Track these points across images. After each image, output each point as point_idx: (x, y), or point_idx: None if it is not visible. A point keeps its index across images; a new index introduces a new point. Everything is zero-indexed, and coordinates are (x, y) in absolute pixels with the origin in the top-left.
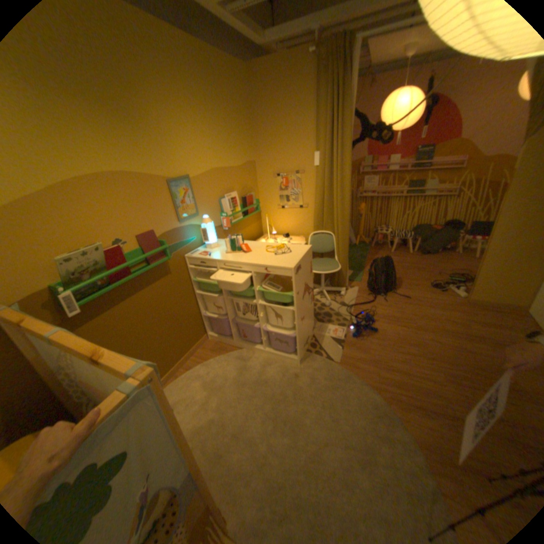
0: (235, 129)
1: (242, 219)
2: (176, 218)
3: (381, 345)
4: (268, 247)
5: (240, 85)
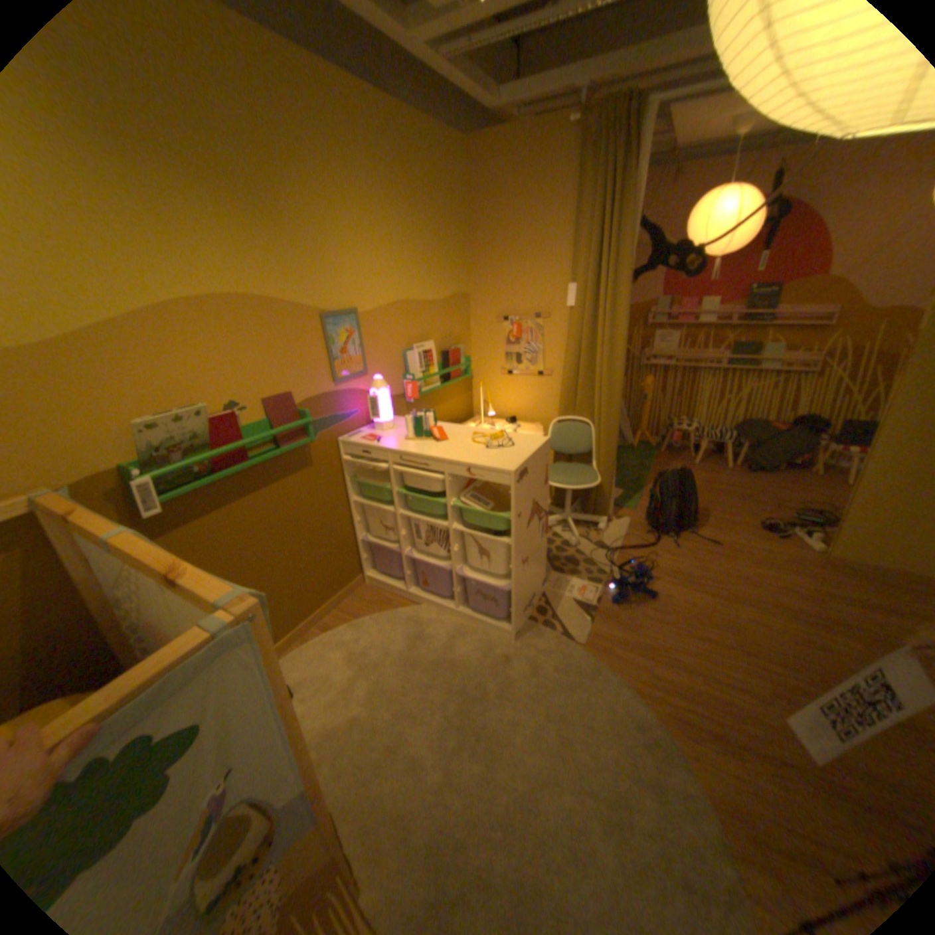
0: (439, 240)
1: (439, 387)
2: (329, 376)
3: (661, 621)
4: (476, 434)
5: (454, 170)
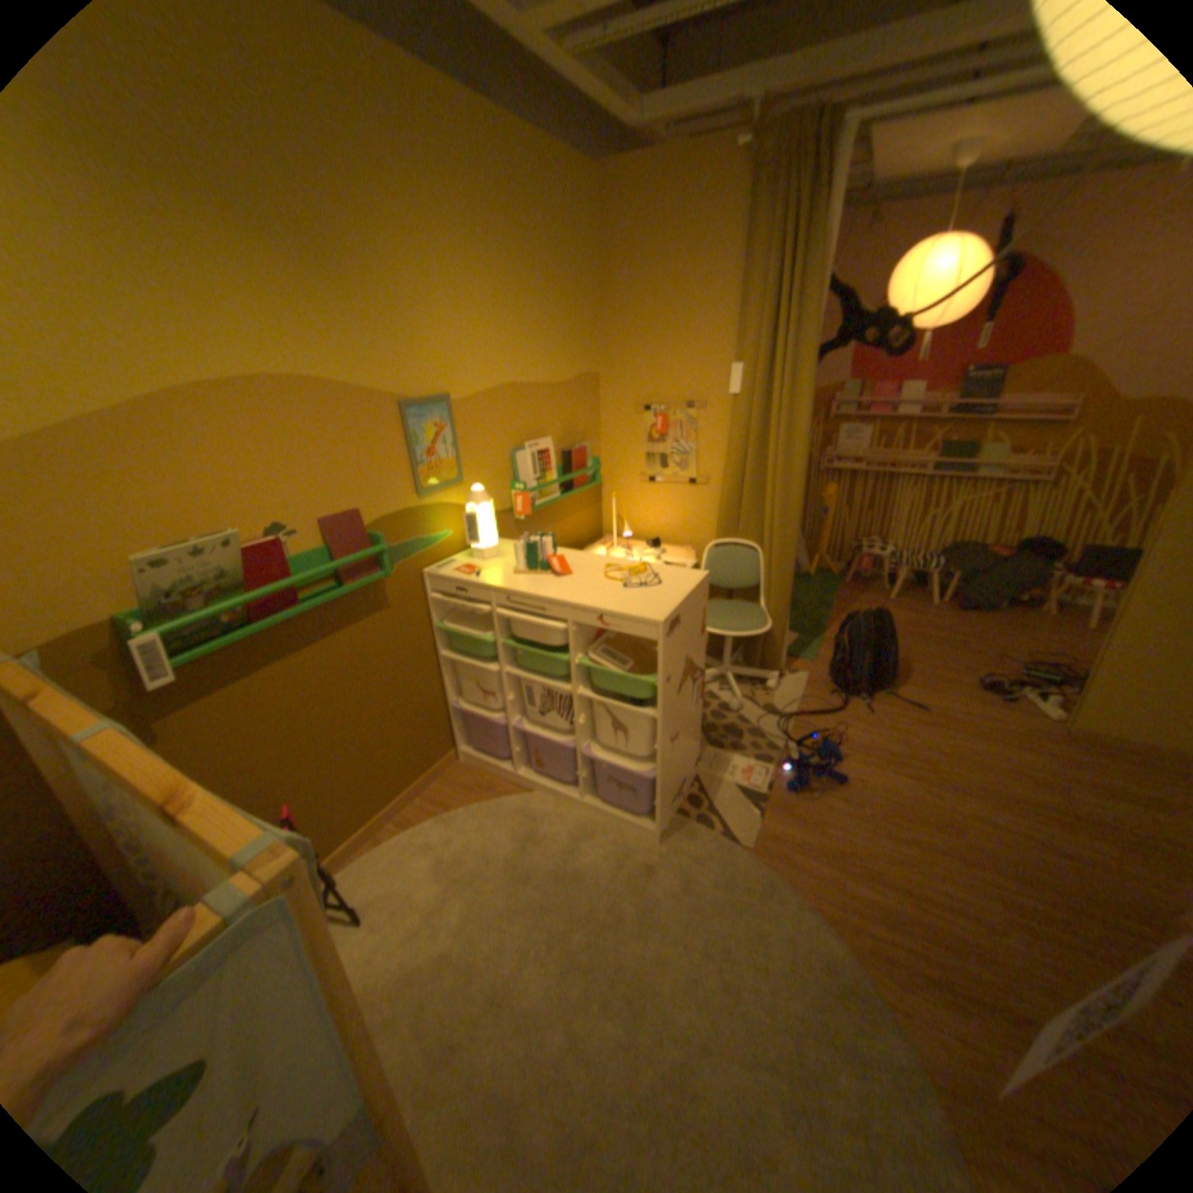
0: (560, 303)
1: (559, 499)
2: (411, 487)
3: (854, 816)
4: (609, 567)
5: (580, 209)
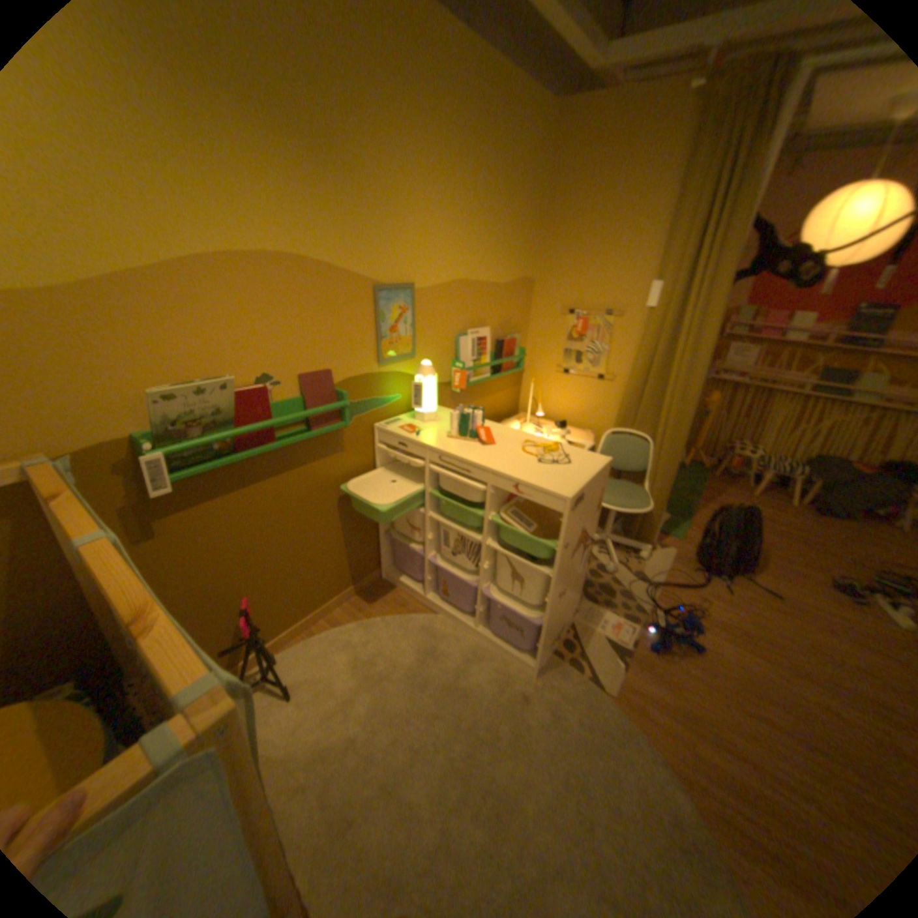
0: (512, 216)
1: (488, 378)
2: (374, 356)
3: (708, 684)
4: (526, 442)
5: (540, 138)
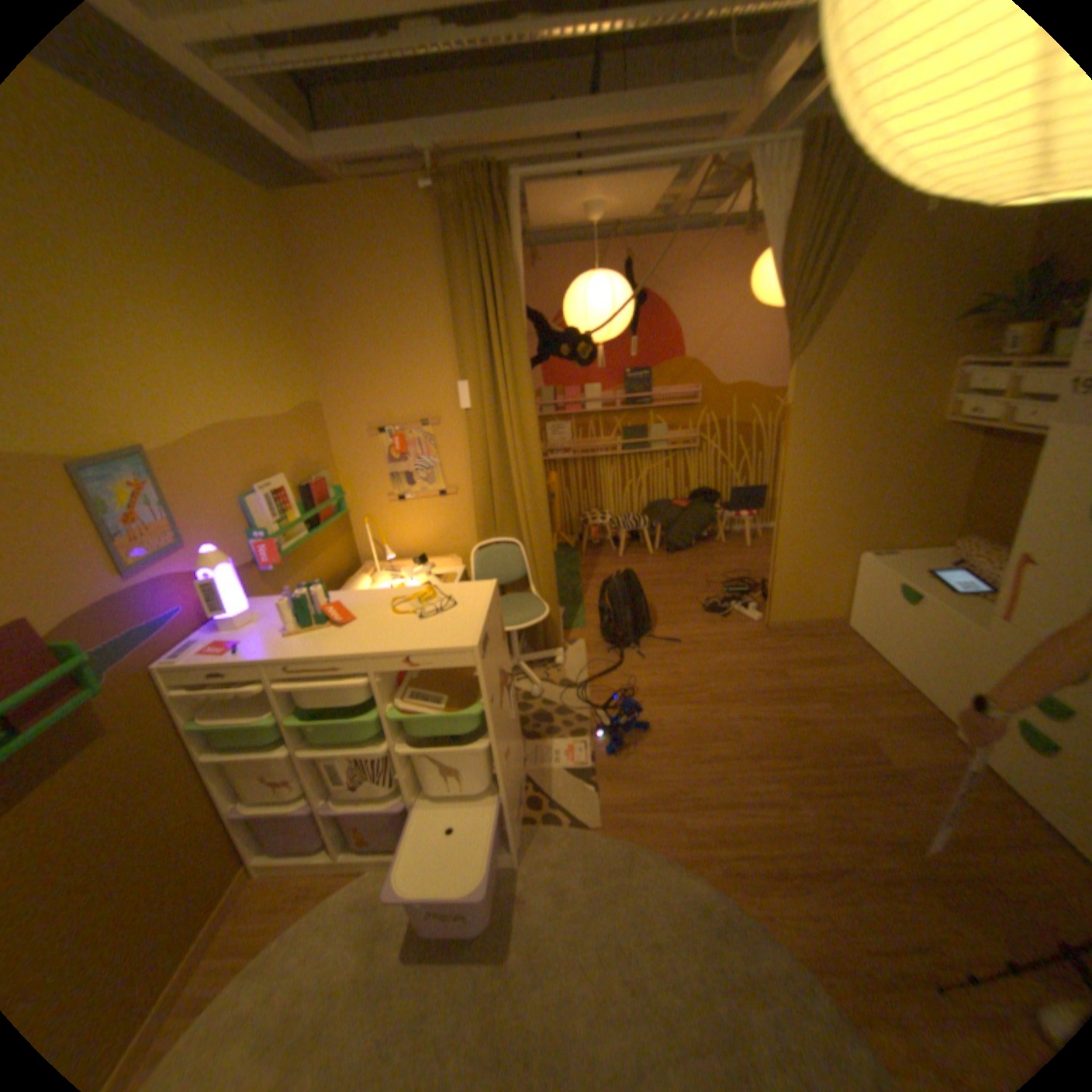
0: (263, 332)
1: (309, 536)
2: (110, 566)
3: (665, 756)
4: (395, 599)
5: (265, 237)
